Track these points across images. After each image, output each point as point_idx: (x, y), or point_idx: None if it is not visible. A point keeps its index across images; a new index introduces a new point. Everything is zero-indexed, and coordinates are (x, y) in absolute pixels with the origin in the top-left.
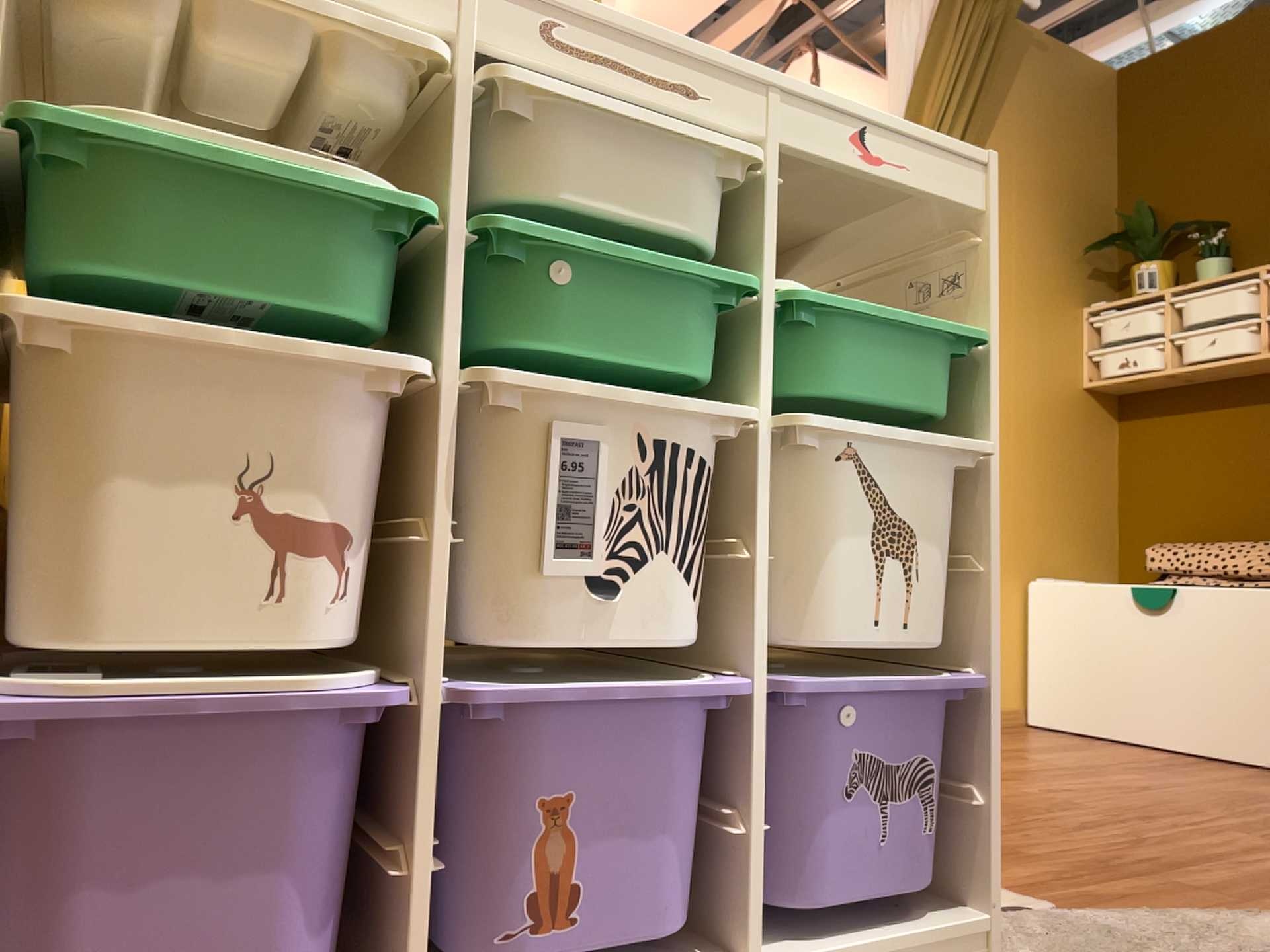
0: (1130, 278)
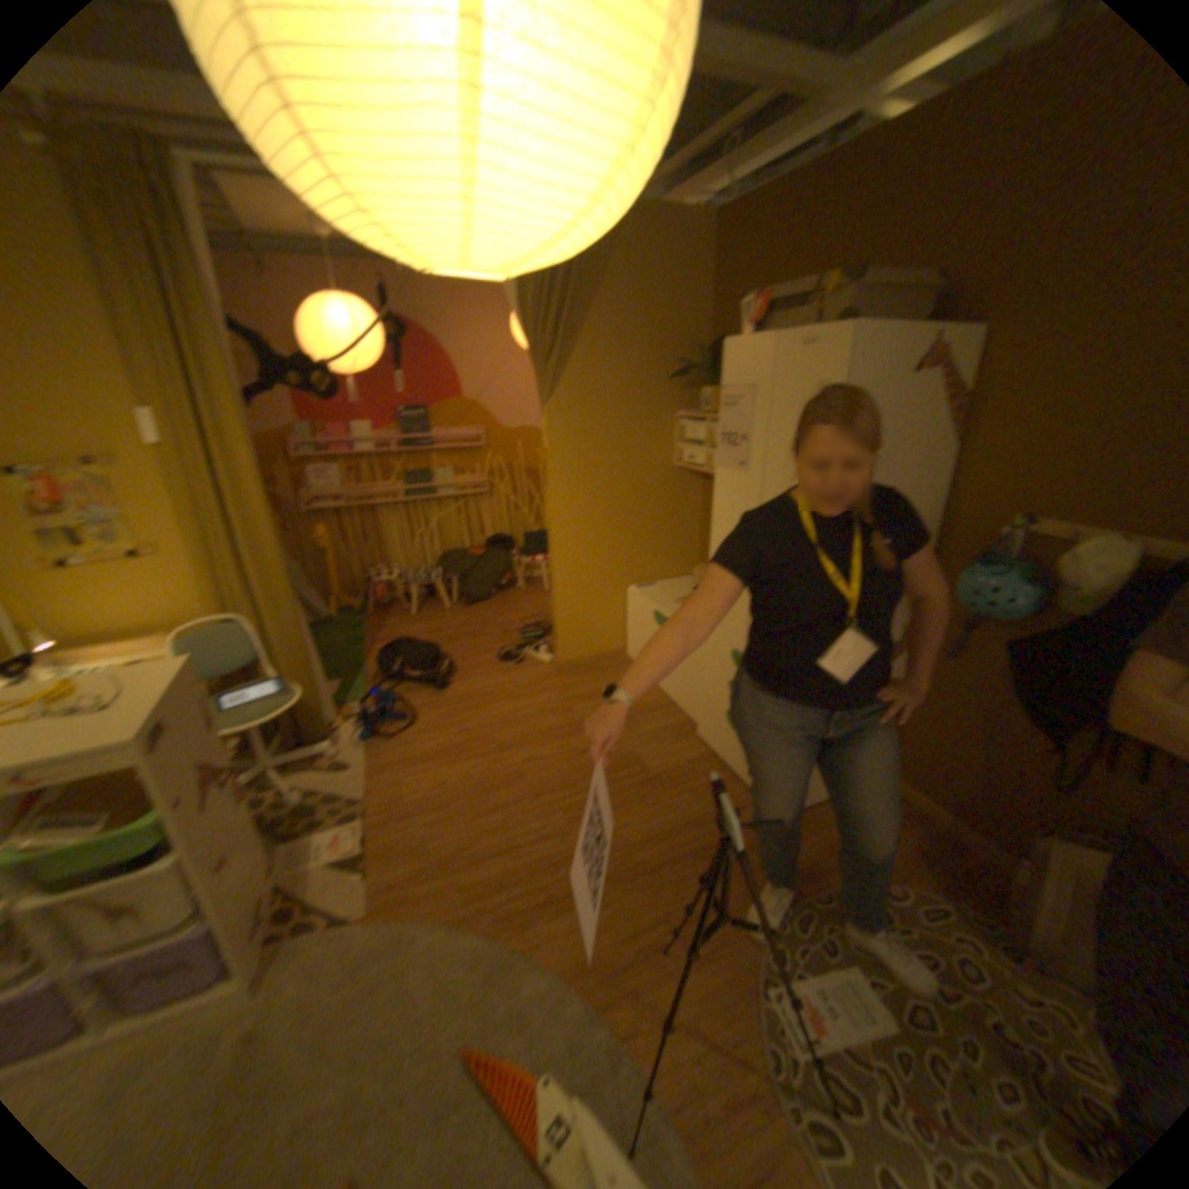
0: (702, 397)
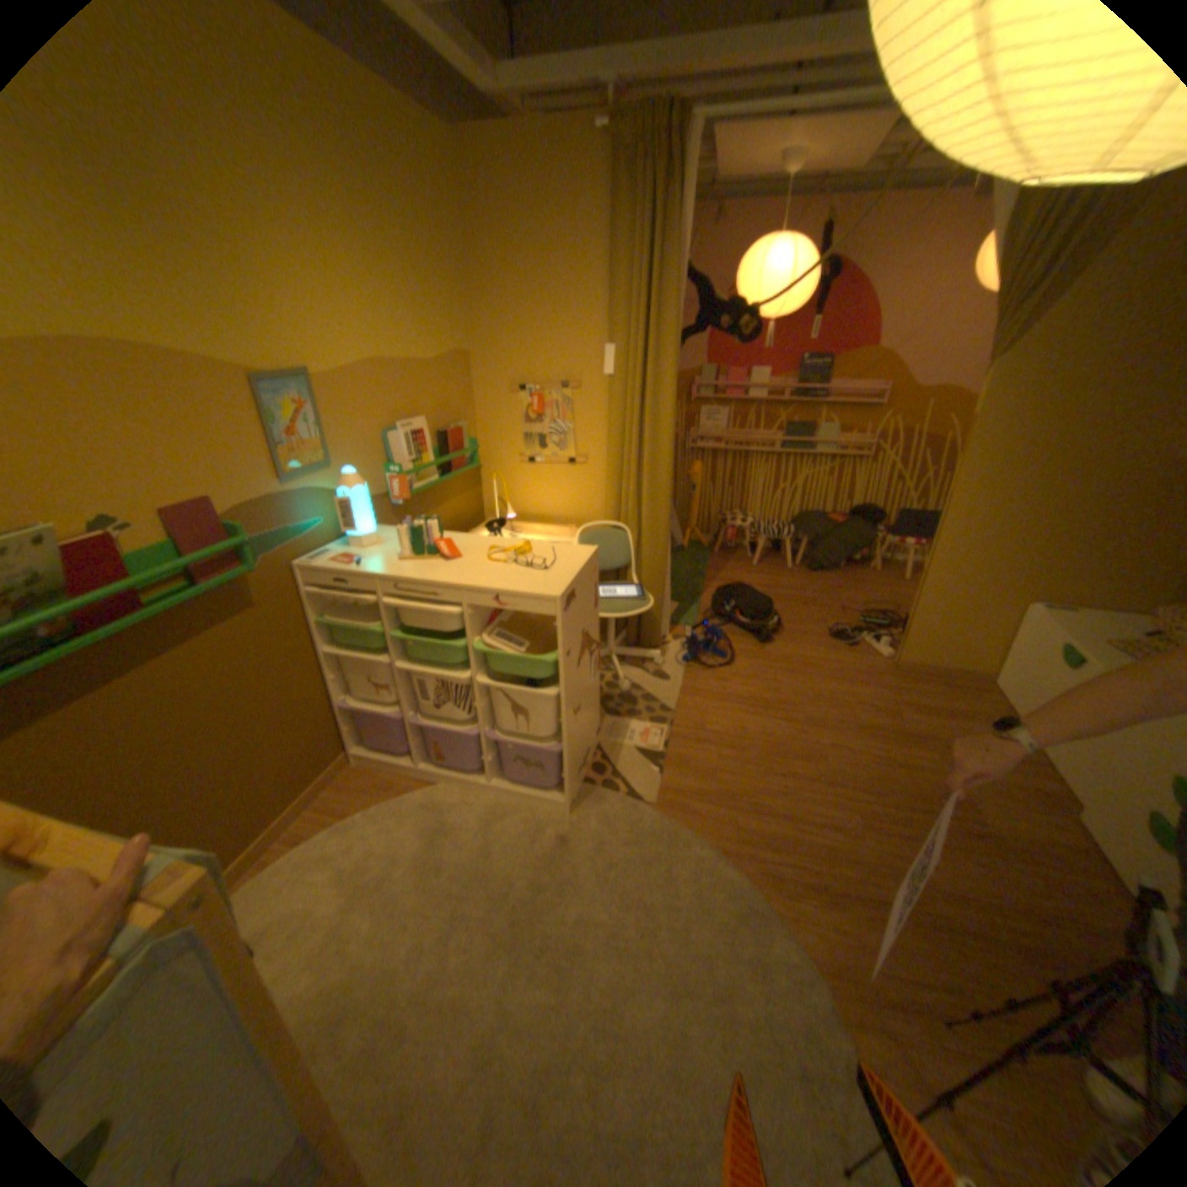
0: None
